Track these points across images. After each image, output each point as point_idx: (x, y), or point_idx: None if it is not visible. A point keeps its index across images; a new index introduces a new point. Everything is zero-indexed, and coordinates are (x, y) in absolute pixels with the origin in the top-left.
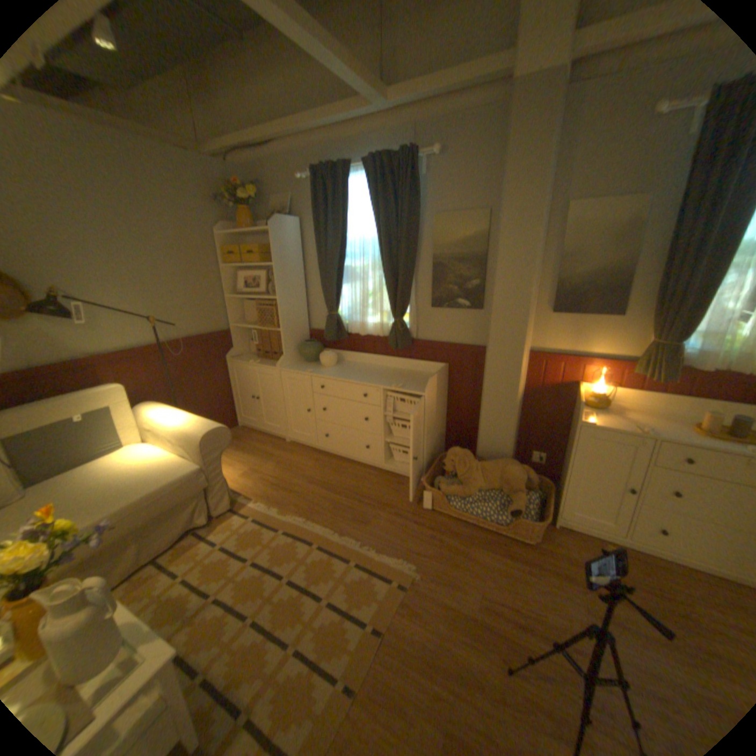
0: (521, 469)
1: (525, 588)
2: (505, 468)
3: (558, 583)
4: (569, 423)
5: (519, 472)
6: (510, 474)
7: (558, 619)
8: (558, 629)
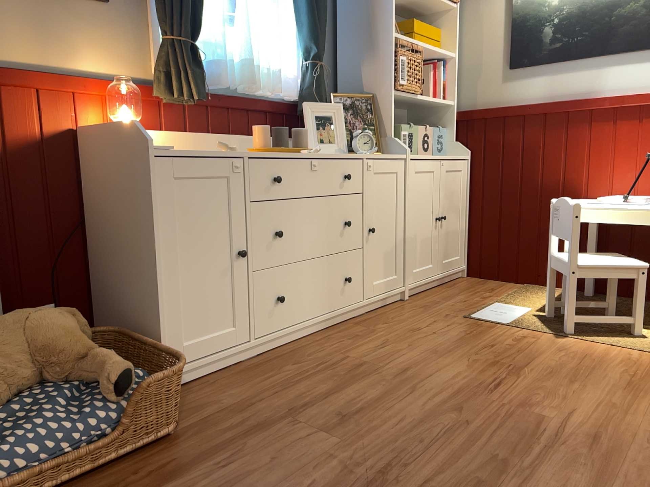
0: (59, 311)
1: (242, 484)
2: (26, 321)
3: (259, 439)
4: (79, 217)
5: (61, 315)
6: (46, 326)
7: (319, 468)
8: (337, 476)
